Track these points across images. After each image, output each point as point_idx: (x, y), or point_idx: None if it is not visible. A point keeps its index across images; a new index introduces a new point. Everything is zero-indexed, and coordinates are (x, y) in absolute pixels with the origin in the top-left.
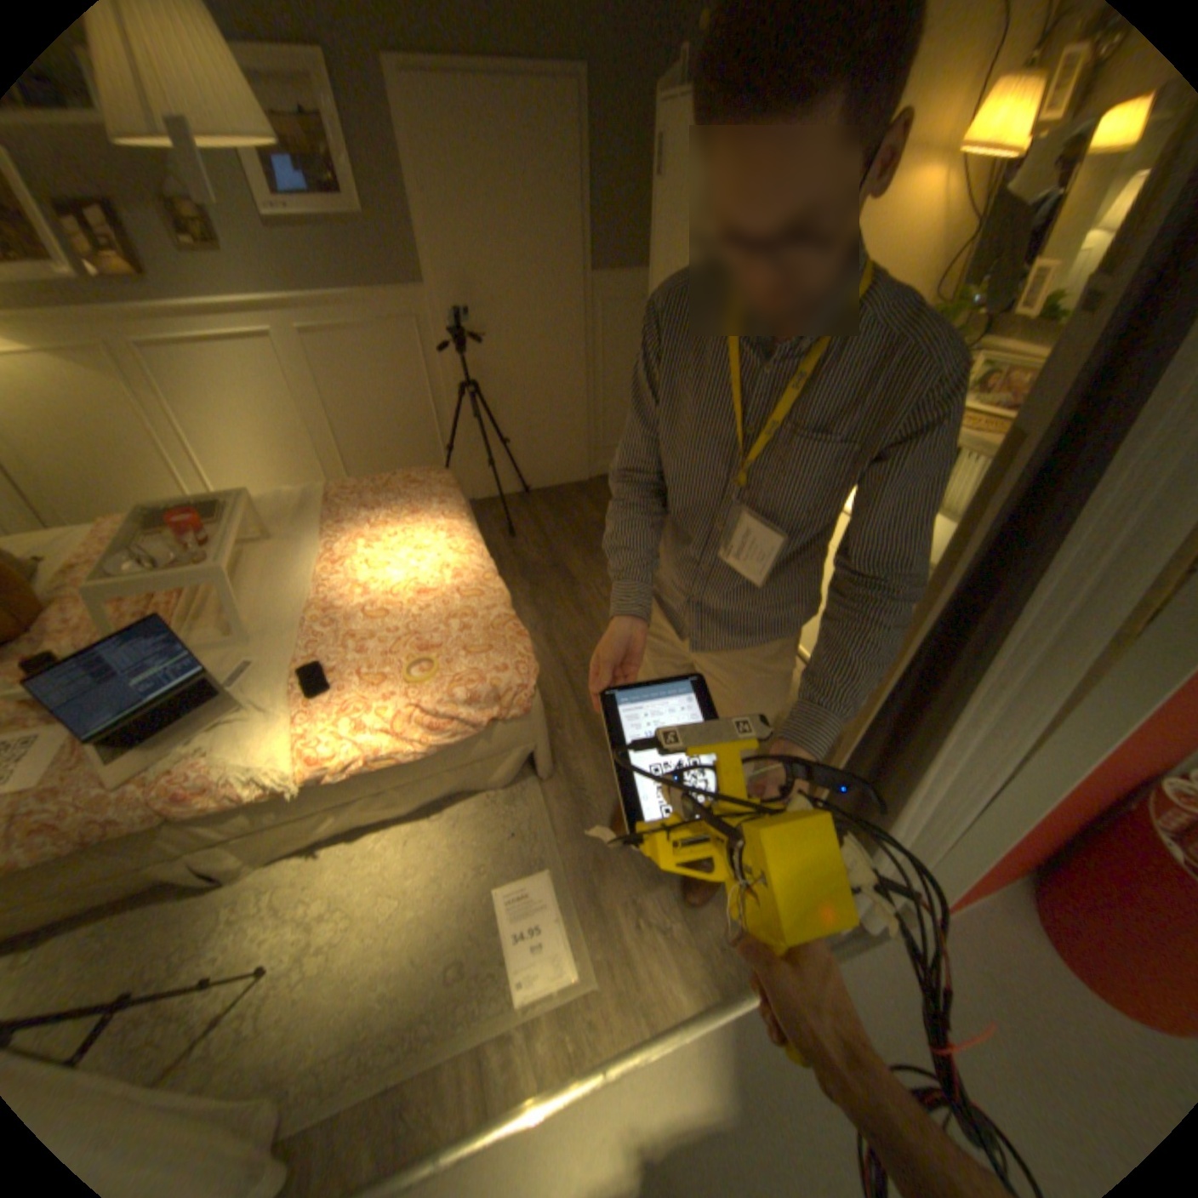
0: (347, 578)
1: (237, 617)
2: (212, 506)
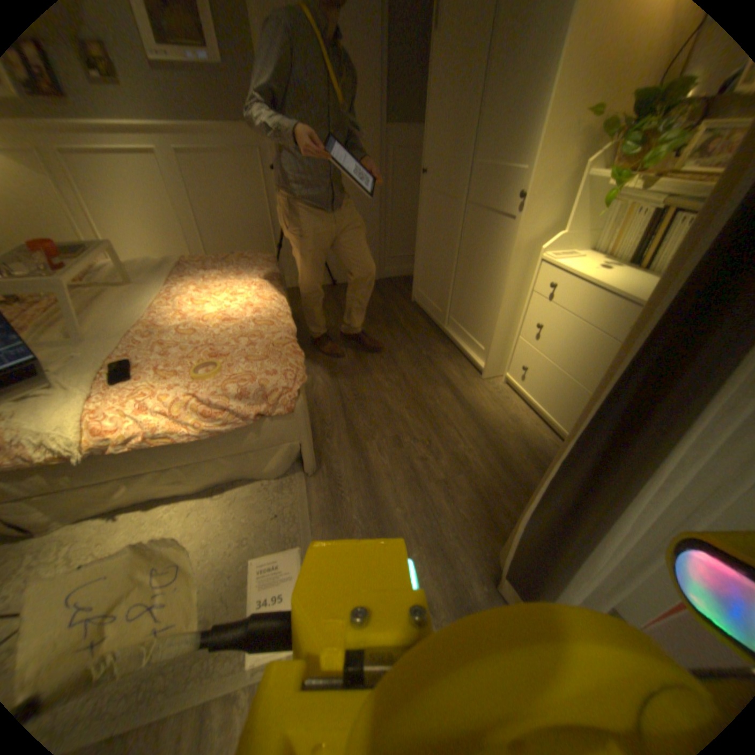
0: (172, 308)
1: (73, 322)
2: (77, 247)
